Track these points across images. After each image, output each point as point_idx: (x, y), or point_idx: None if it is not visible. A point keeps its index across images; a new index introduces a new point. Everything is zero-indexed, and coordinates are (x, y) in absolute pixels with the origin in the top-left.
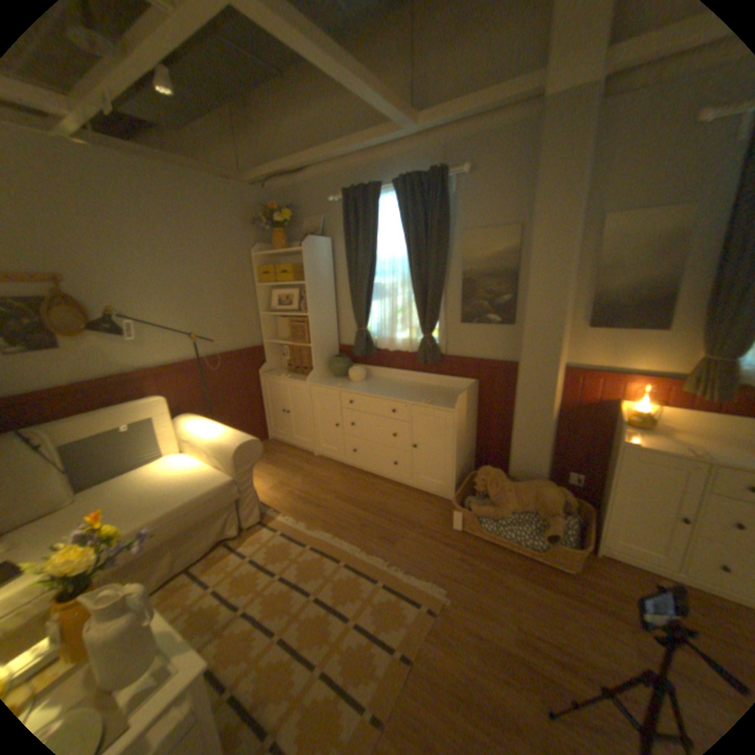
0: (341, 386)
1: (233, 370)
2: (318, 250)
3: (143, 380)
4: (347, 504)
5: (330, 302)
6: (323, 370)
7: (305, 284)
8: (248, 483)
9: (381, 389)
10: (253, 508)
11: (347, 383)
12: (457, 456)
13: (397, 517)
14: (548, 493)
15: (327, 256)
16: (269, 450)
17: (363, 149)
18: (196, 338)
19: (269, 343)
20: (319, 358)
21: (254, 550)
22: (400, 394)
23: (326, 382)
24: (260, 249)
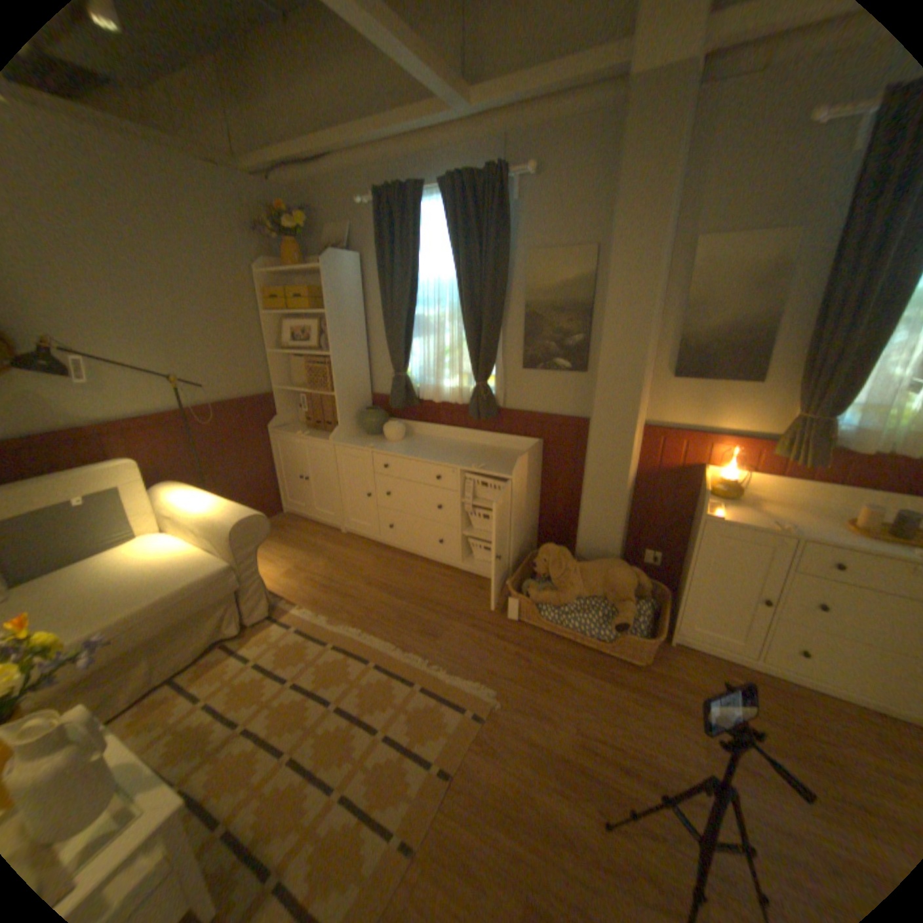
0: (374, 446)
1: (234, 424)
2: (343, 268)
3: (105, 437)
4: (381, 591)
5: (360, 338)
6: (352, 425)
7: (326, 313)
8: (252, 569)
9: (425, 450)
10: (260, 600)
11: (382, 443)
12: (515, 533)
13: (442, 606)
14: (619, 574)
15: (355, 278)
16: (285, 526)
17: (401, 134)
18: (180, 382)
19: (282, 390)
20: (347, 410)
21: (262, 651)
22: (447, 456)
23: (355, 441)
24: (266, 264)
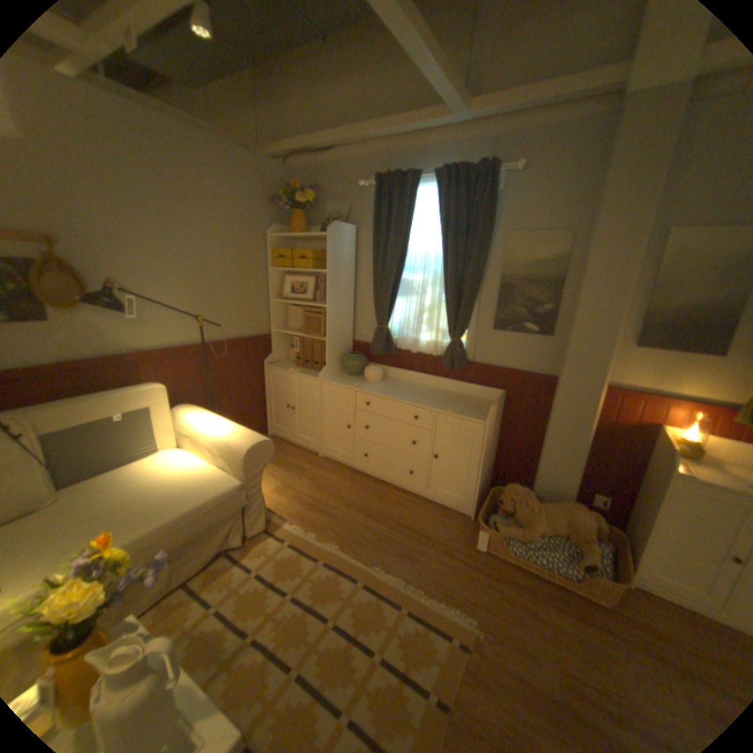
0: (358, 386)
1: (239, 359)
2: (344, 237)
3: (142, 364)
4: (360, 513)
5: (349, 294)
6: (336, 366)
7: (324, 273)
8: (257, 487)
9: (402, 392)
10: (261, 515)
11: (363, 383)
12: (483, 471)
13: (415, 532)
14: (583, 517)
15: (351, 245)
16: None
17: (404, 133)
18: (202, 322)
19: (278, 333)
20: (334, 353)
21: (262, 562)
22: (423, 399)
23: (340, 380)
24: (277, 230)
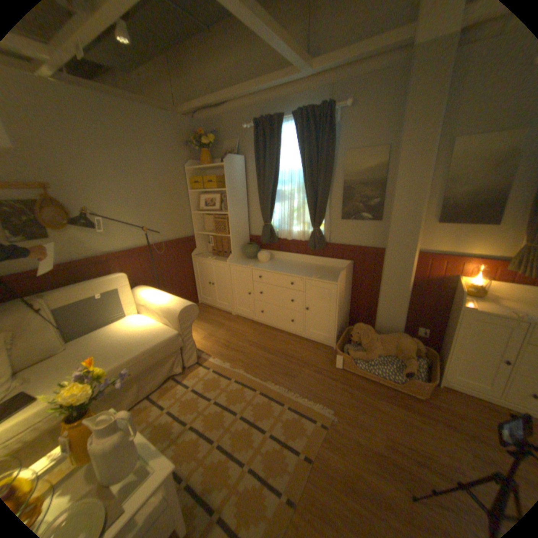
0: (253, 265)
1: (174, 253)
2: (236, 165)
3: (110, 261)
4: (259, 349)
5: (244, 203)
6: (239, 253)
7: (225, 190)
8: (189, 335)
9: (282, 267)
10: (193, 353)
11: (257, 263)
12: (338, 316)
13: (295, 359)
14: (406, 342)
15: (242, 170)
16: (200, 311)
17: (270, 88)
18: (147, 230)
19: (199, 234)
20: (236, 245)
21: (195, 382)
22: (296, 271)
23: (242, 262)
24: (192, 164)
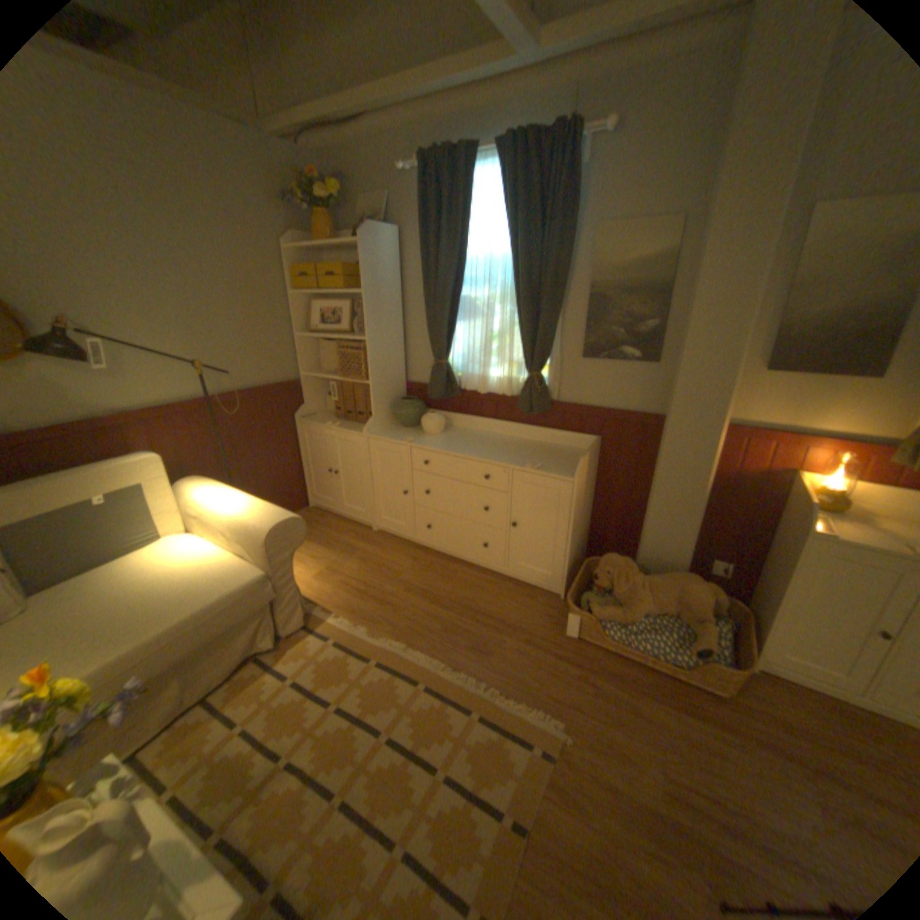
0: (413, 440)
1: (260, 413)
2: (382, 243)
3: (127, 427)
4: (423, 599)
5: (397, 321)
6: (386, 416)
7: (361, 293)
8: (288, 576)
9: (469, 445)
10: (296, 609)
11: (421, 436)
12: (573, 539)
13: (491, 617)
14: (697, 591)
15: (393, 254)
16: (312, 522)
17: (452, 87)
18: (205, 368)
19: (310, 377)
20: (382, 400)
21: (300, 666)
22: (496, 453)
23: (391, 434)
24: (295, 238)
